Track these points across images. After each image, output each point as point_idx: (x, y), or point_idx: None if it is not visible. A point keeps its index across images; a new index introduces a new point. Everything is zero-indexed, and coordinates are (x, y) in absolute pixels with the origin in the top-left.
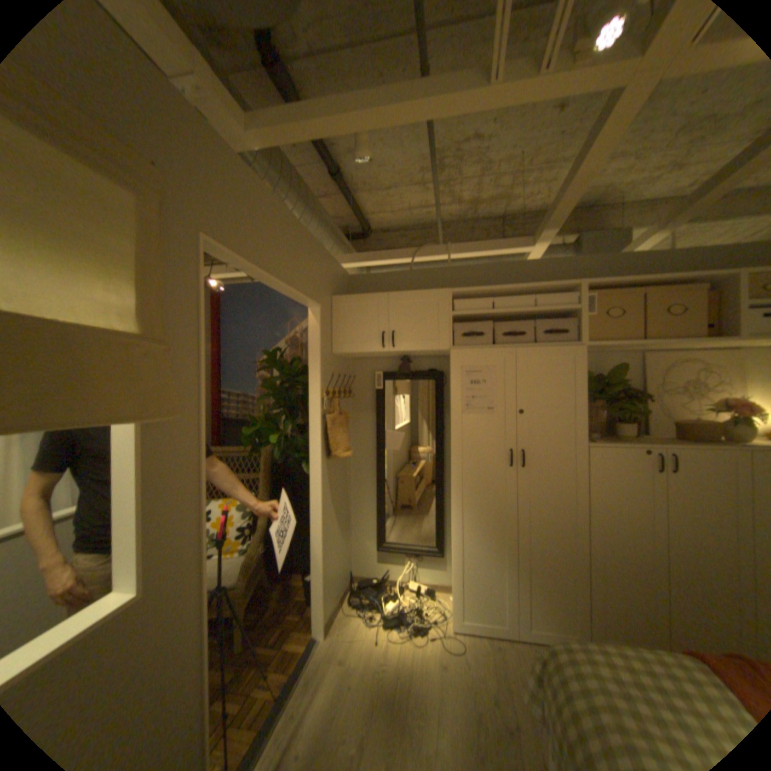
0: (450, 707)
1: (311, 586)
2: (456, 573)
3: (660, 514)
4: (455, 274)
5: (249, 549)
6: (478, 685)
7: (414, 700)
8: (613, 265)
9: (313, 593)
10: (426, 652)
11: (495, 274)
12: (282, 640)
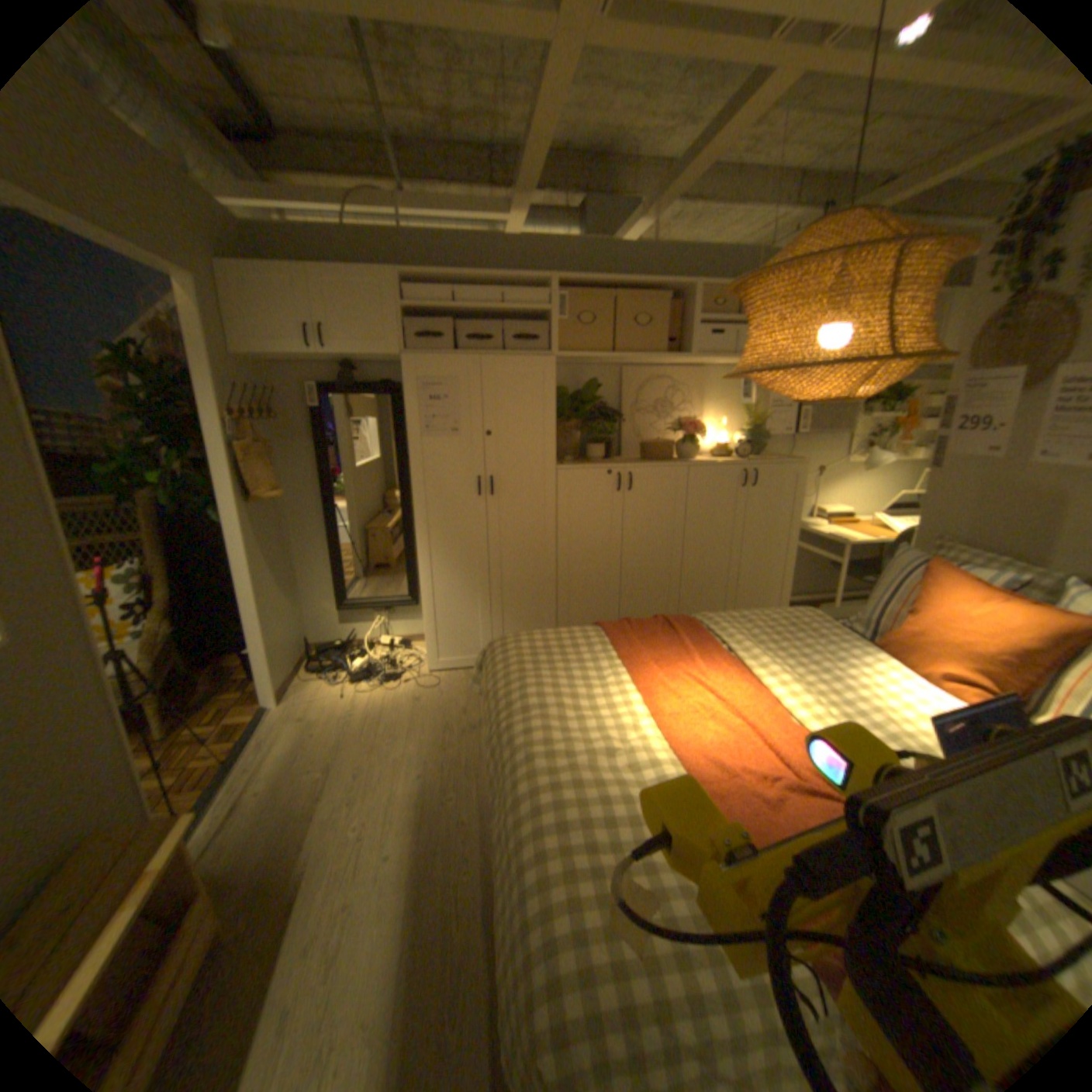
0: (419, 724)
1: (249, 654)
2: (427, 614)
3: (618, 531)
4: (408, 242)
5: (148, 630)
6: (448, 704)
7: (383, 728)
8: (596, 256)
9: (253, 661)
10: (398, 692)
11: (461, 250)
12: (221, 717)
